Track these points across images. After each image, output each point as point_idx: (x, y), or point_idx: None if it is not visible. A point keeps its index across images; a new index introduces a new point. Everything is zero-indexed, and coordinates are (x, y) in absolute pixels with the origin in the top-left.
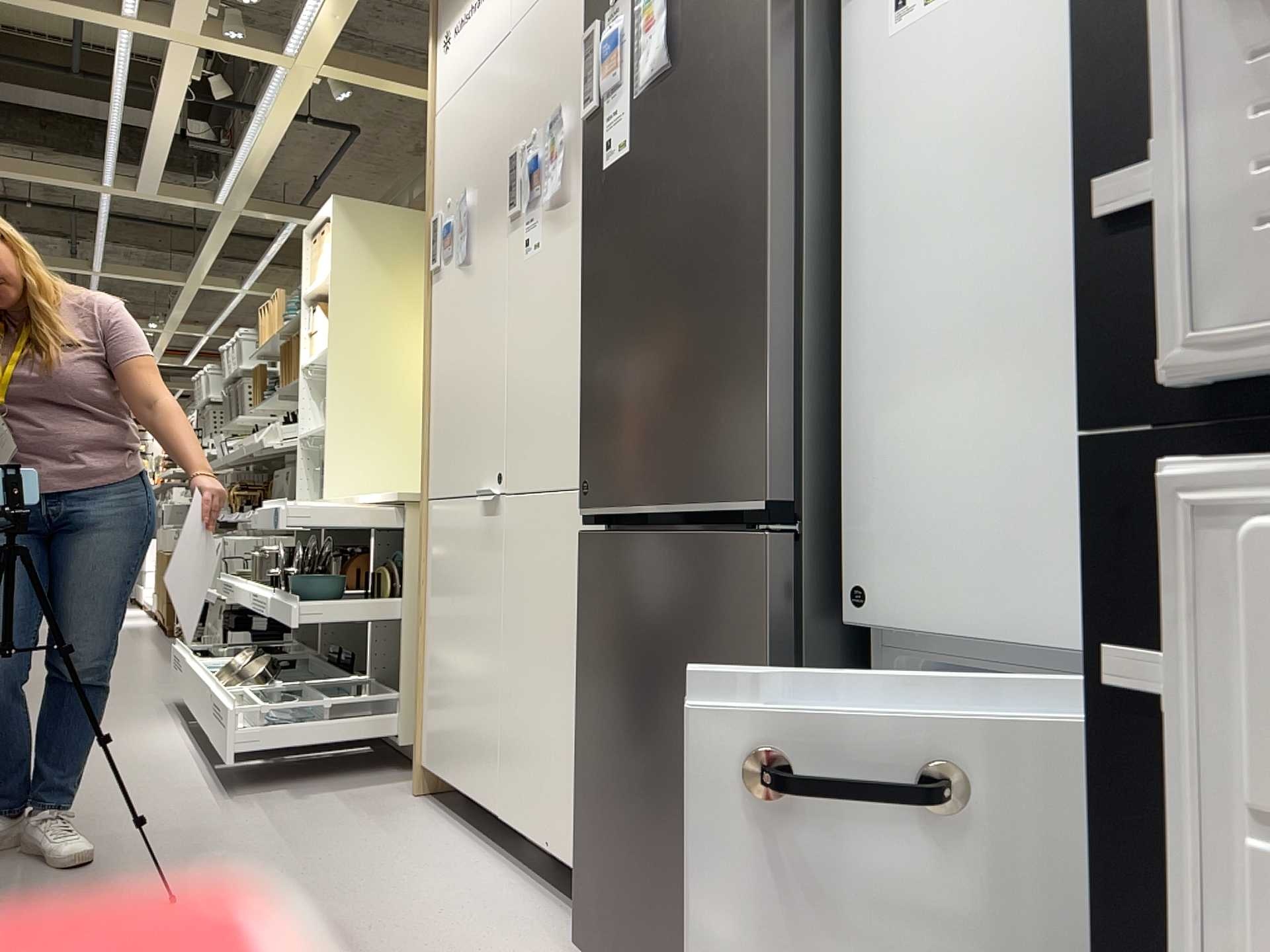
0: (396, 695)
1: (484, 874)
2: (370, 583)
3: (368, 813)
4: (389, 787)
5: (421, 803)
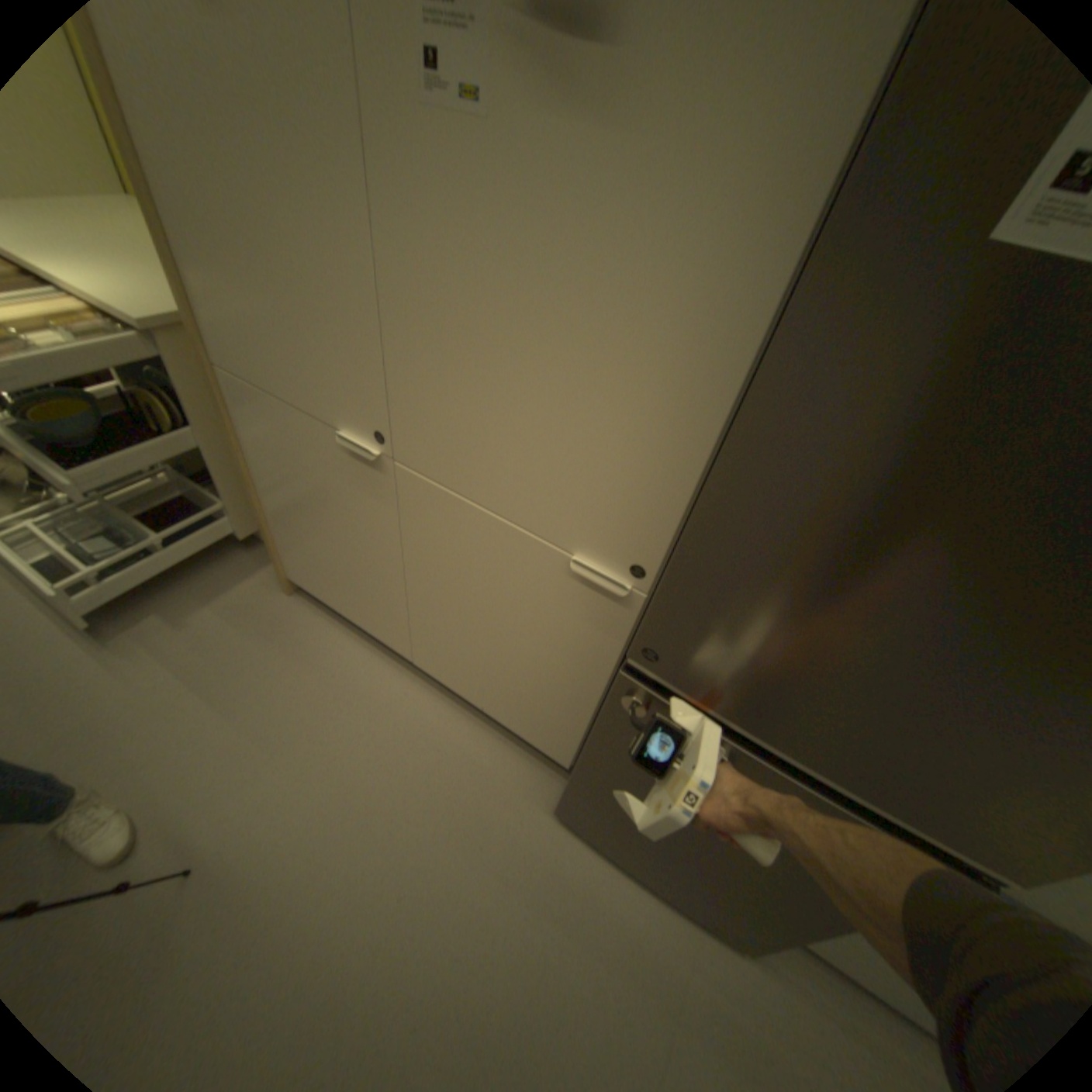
0: (218, 502)
1: (419, 706)
2: (115, 375)
3: (264, 634)
4: (255, 583)
5: (300, 604)
